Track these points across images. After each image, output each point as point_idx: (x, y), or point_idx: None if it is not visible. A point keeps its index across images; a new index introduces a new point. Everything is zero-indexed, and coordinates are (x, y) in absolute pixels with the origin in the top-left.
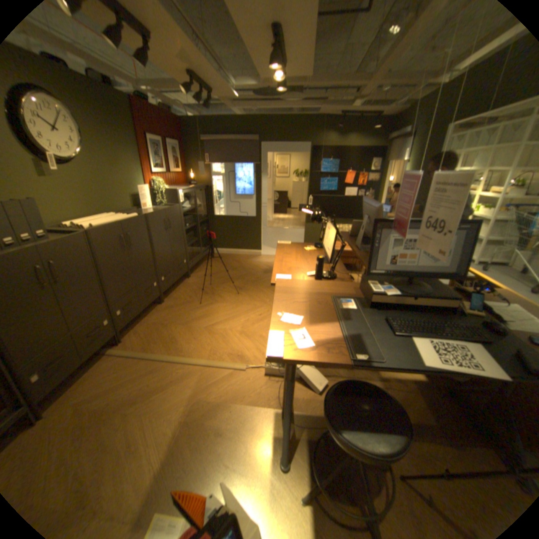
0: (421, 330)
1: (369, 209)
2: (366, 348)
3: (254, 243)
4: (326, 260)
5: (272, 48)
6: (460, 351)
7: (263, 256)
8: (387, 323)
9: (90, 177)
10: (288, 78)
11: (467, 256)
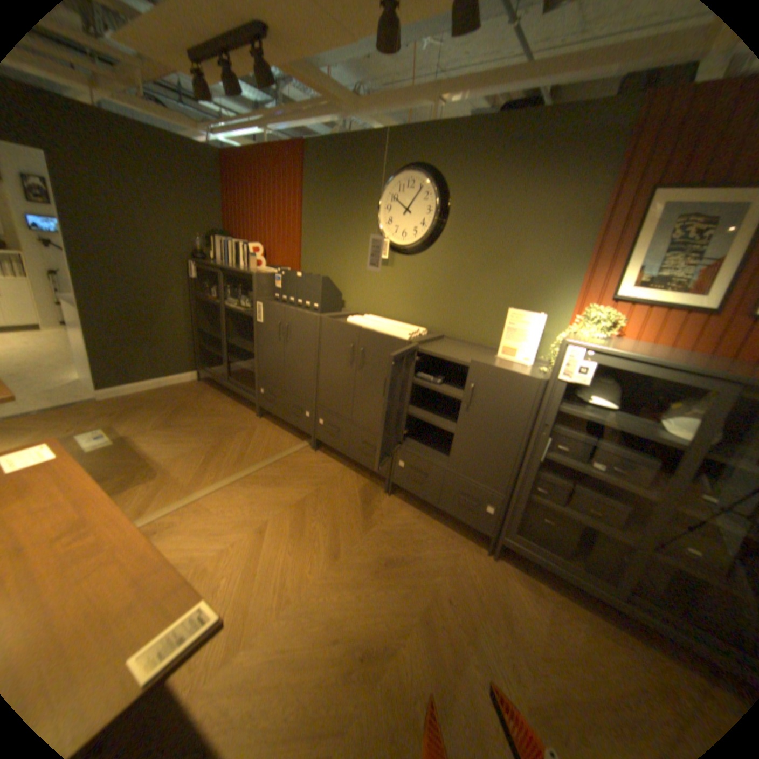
0: None
1: None
2: None
3: None
4: None
5: None
6: None
7: None
8: None
9: (438, 276)
10: None
11: None
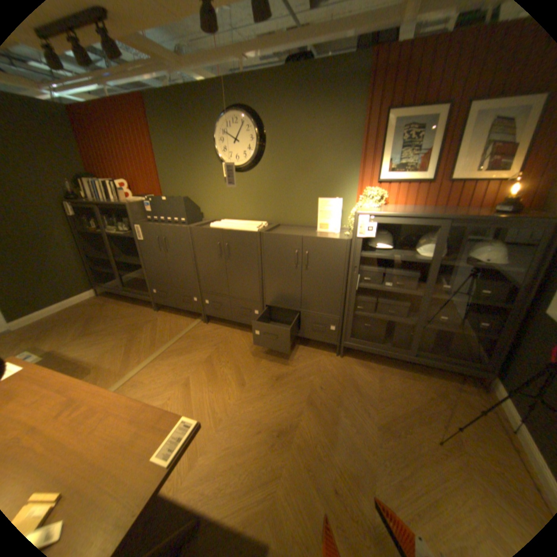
0: None
1: None
2: None
3: None
4: None
5: None
6: None
7: None
8: None
9: (267, 184)
10: None
11: None
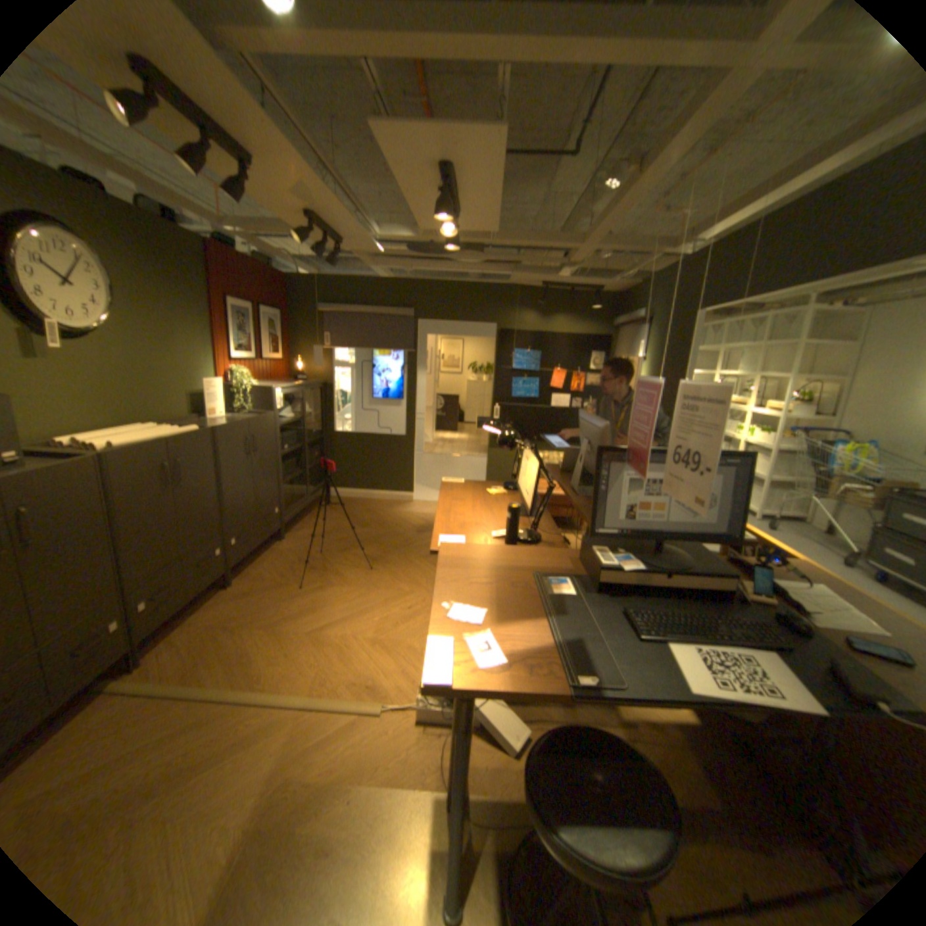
0: (681, 631)
1: (588, 429)
2: (594, 665)
3: (401, 480)
4: (523, 512)
5: (439, 192)
6: (745, 666)
7: (416, 502)
8: (626, 619)
9: (118, 362)
10: (462, 231)
11: (741, 507)
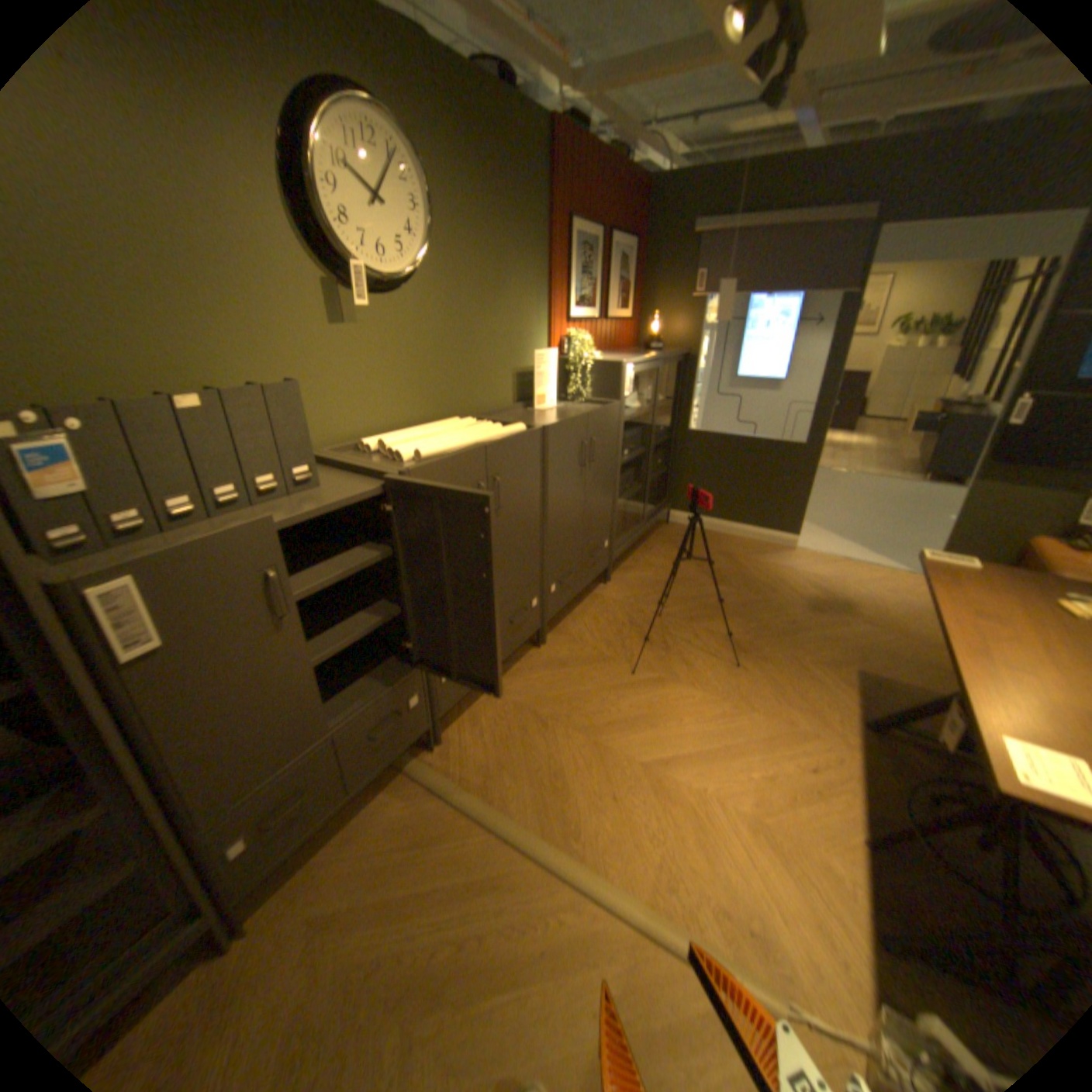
0: None
1: None
2: None
3: (781, 514)
4: None
5: None
6: None
7: (801, 551)
8: None
9: (436, 328)
10: None
11: None
